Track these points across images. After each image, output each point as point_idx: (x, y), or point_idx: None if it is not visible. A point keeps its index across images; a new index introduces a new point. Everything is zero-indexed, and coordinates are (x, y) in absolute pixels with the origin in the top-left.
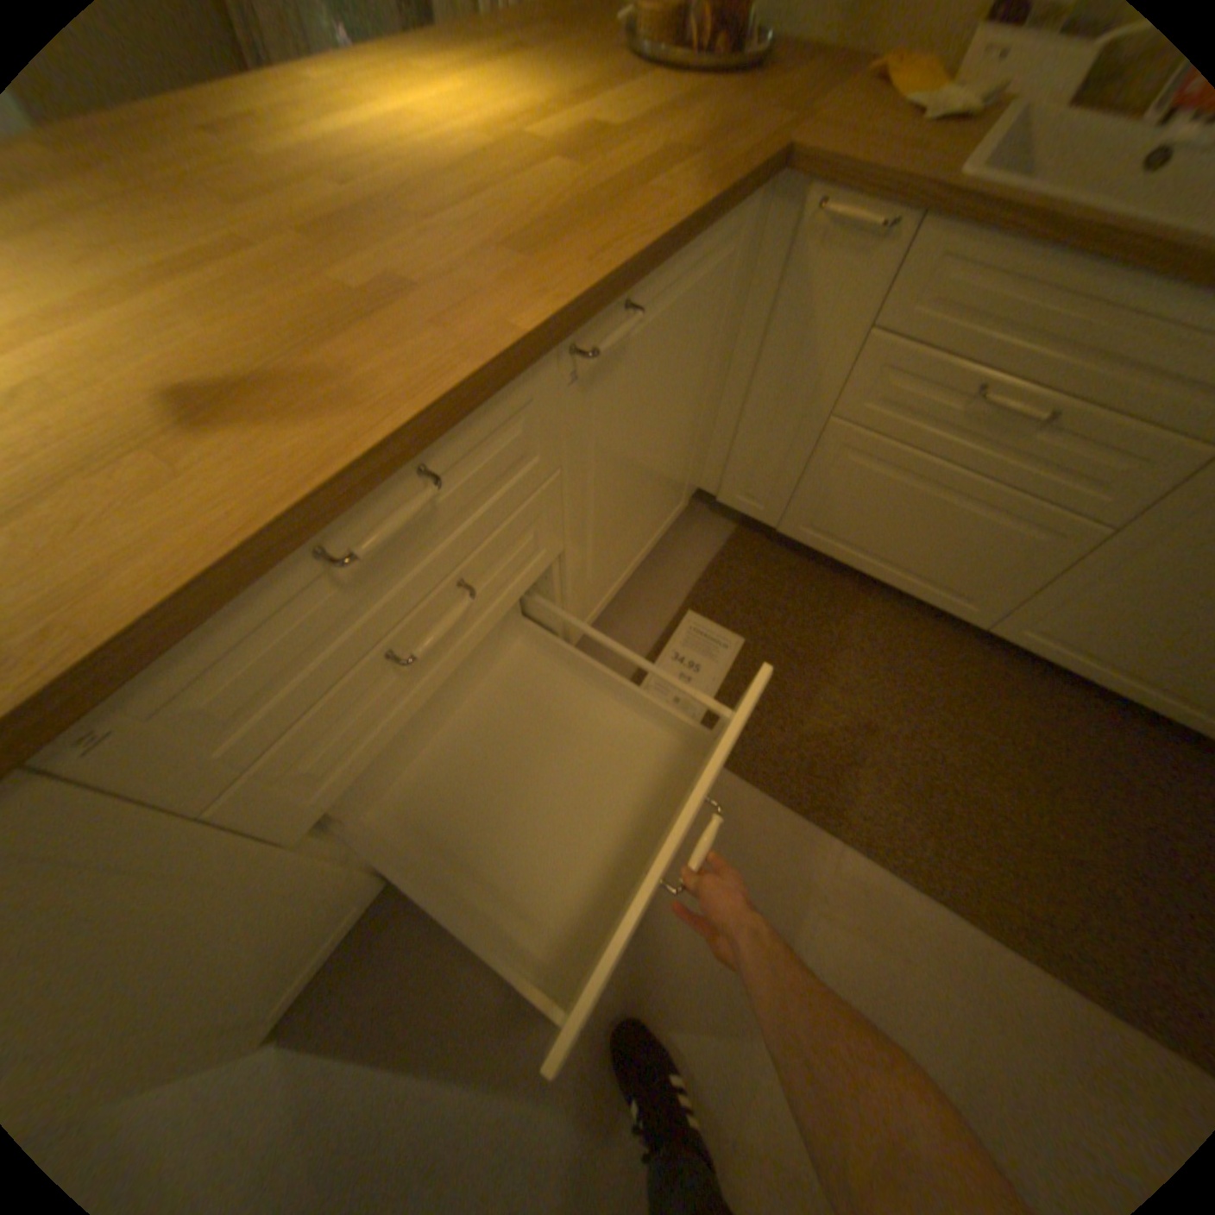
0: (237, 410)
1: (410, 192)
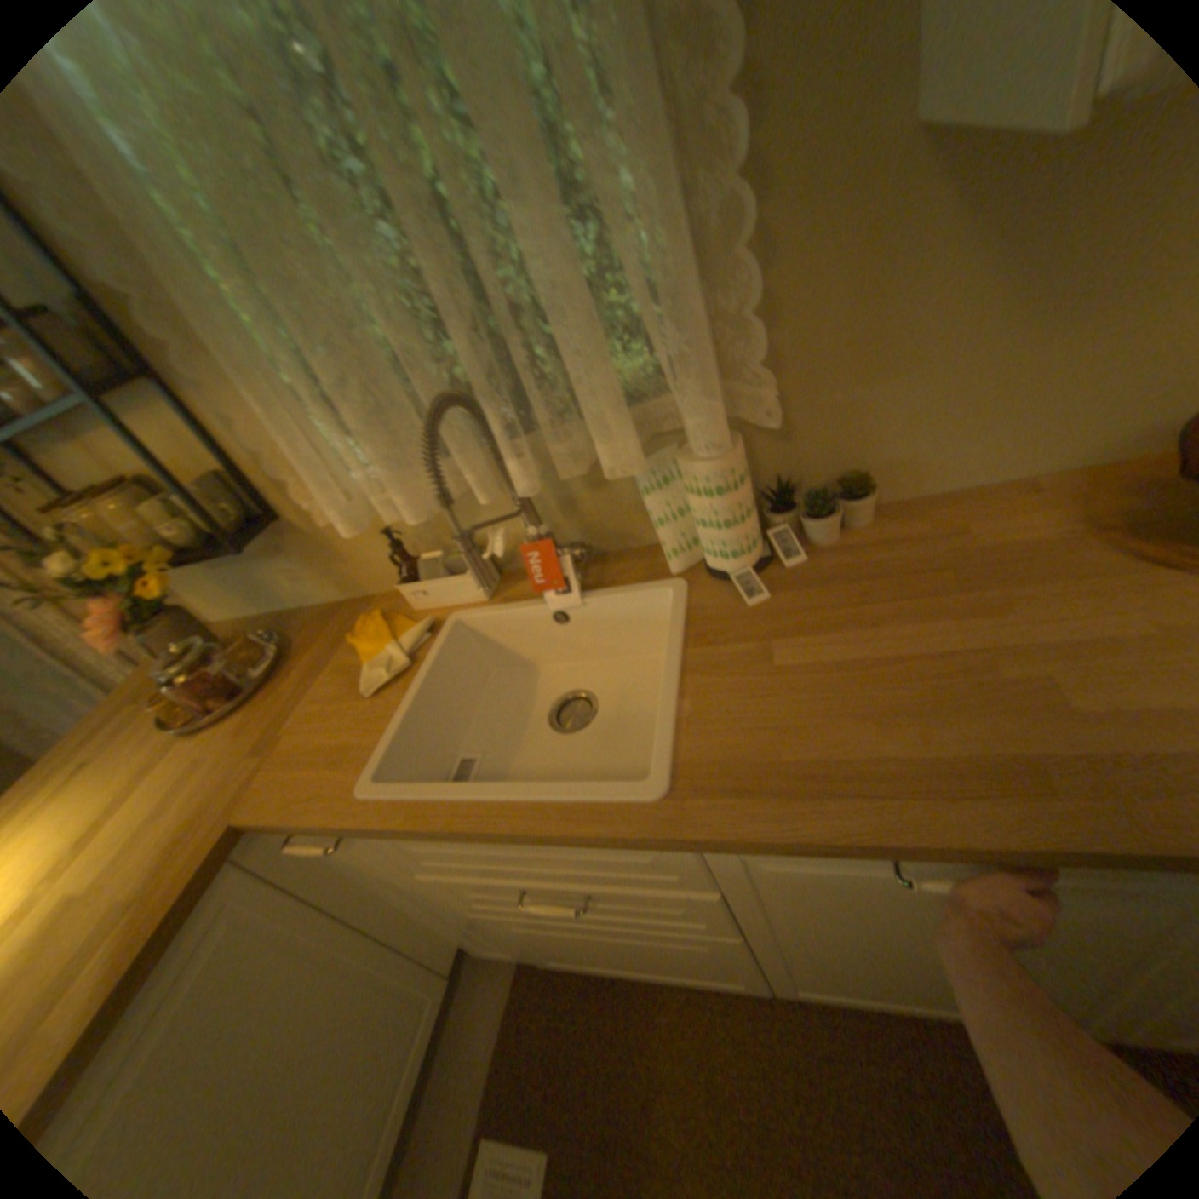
0: None
1: None
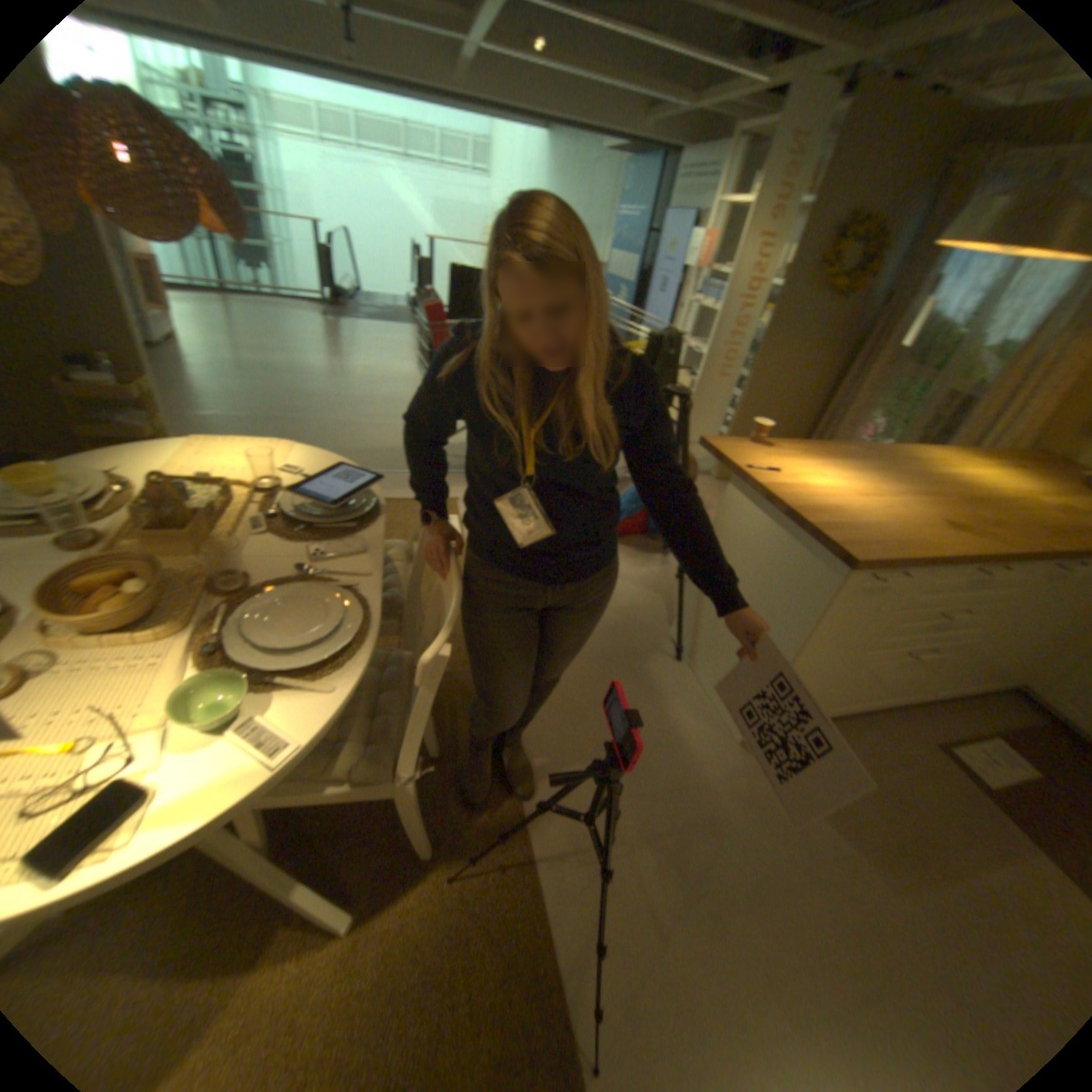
0: (971, 532)
1: (997, 502)
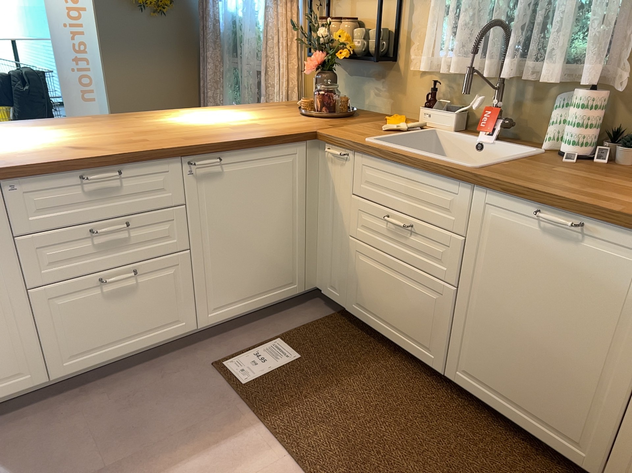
0: (84, 150)
1: (173, 130)
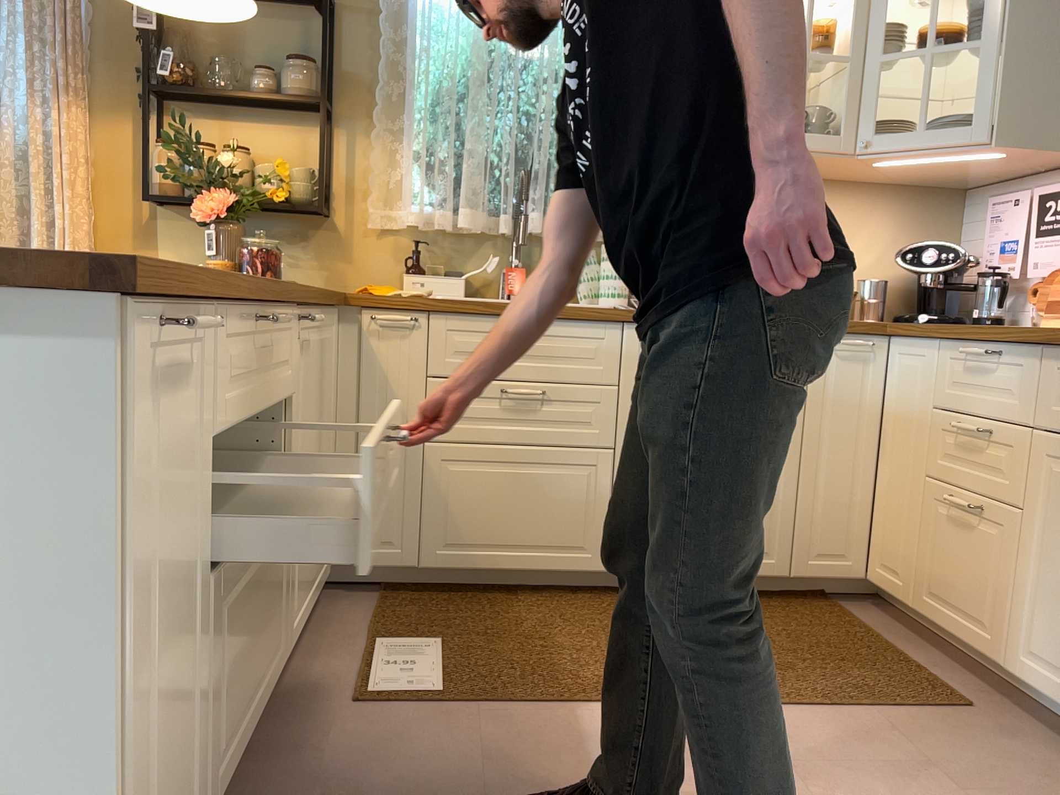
0: None
1: None
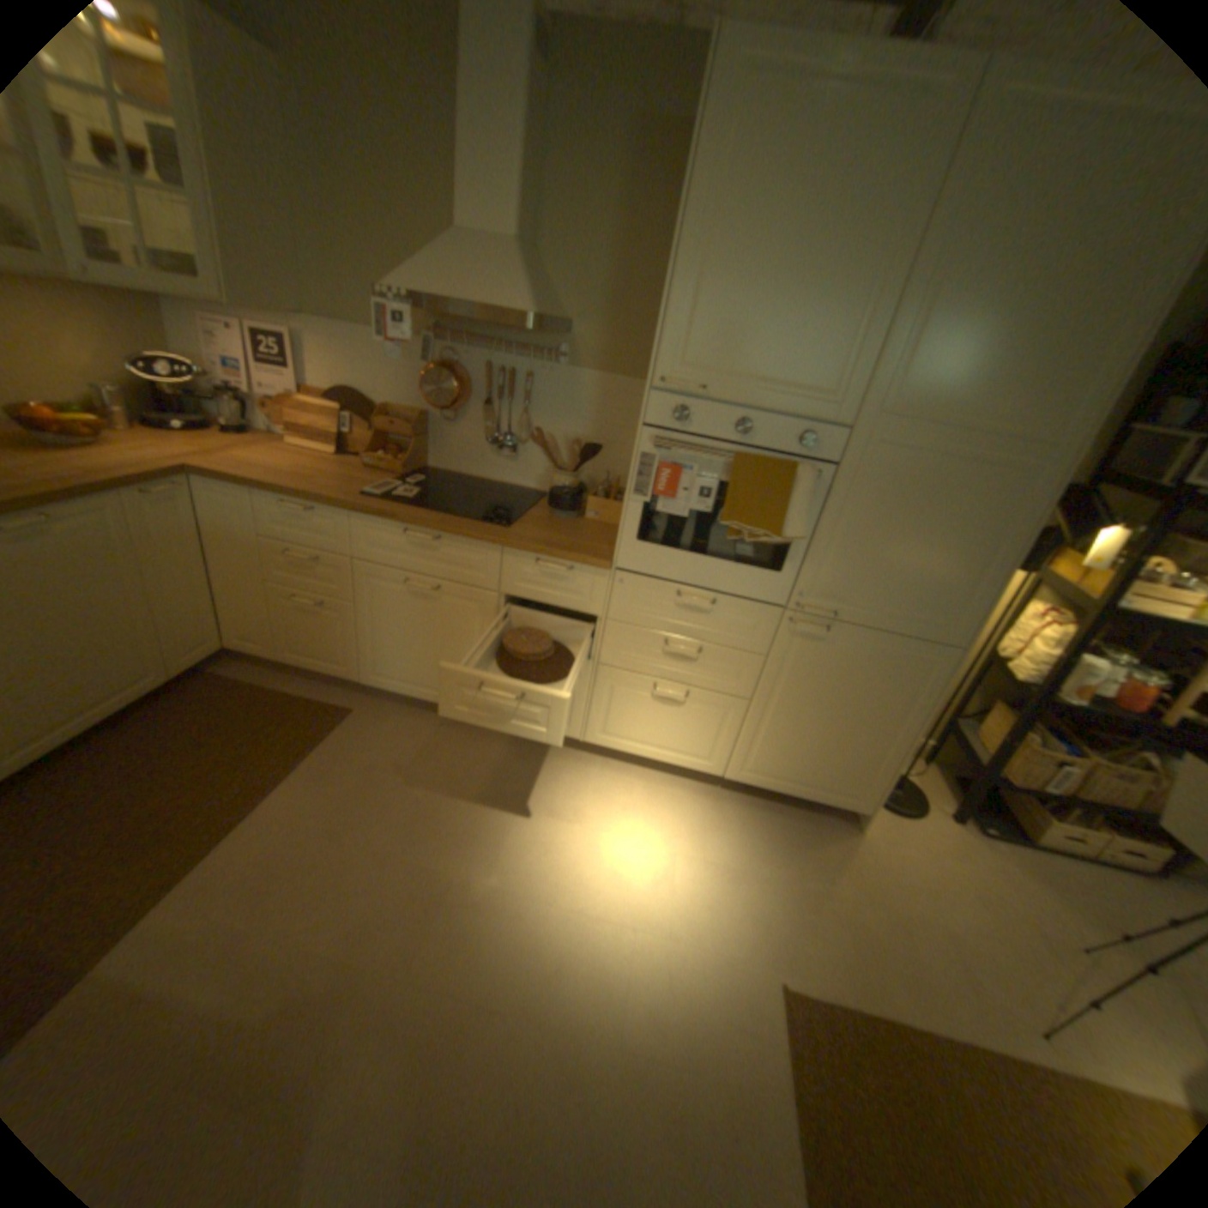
0: None
1: None
